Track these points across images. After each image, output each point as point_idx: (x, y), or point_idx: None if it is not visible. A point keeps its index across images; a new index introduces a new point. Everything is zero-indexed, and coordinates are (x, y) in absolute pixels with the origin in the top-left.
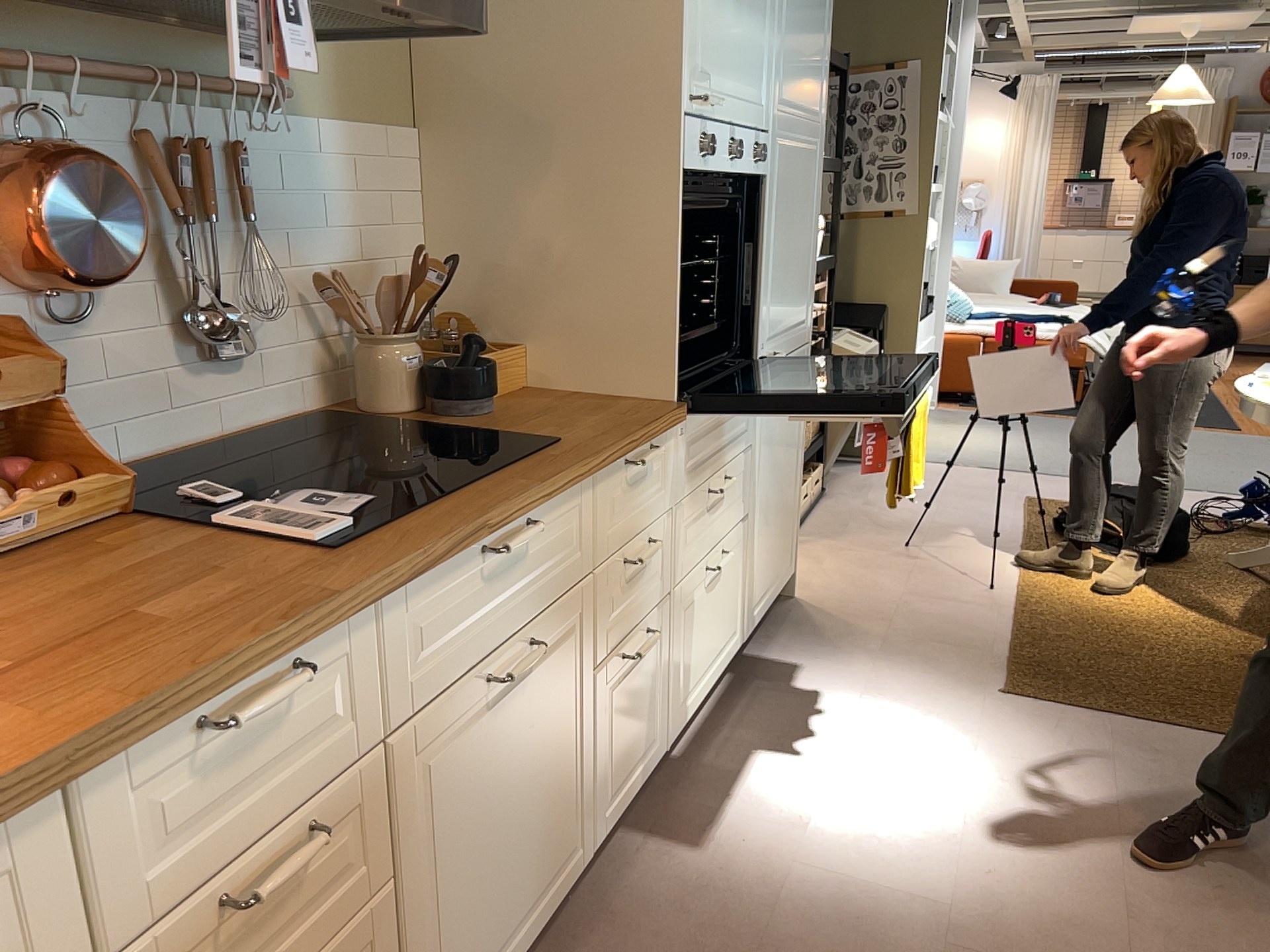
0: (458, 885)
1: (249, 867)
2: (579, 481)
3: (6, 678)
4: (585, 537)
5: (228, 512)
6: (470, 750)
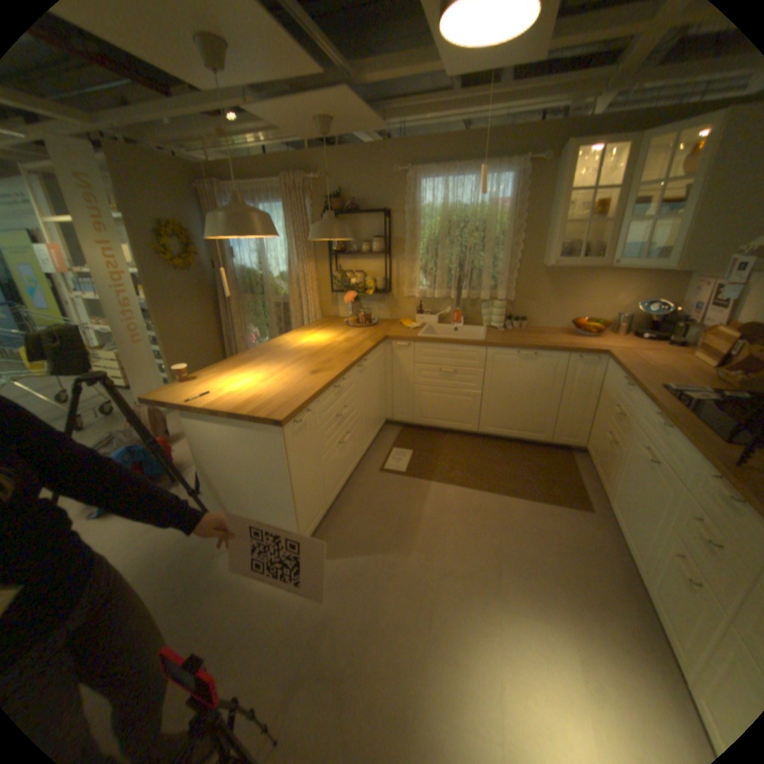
0: (628, 483)
1: (621, 408)
2: (685, 438)
3: (647, 365)
4: (689, 471)
5: (707, 389)
6: (641, 459)
